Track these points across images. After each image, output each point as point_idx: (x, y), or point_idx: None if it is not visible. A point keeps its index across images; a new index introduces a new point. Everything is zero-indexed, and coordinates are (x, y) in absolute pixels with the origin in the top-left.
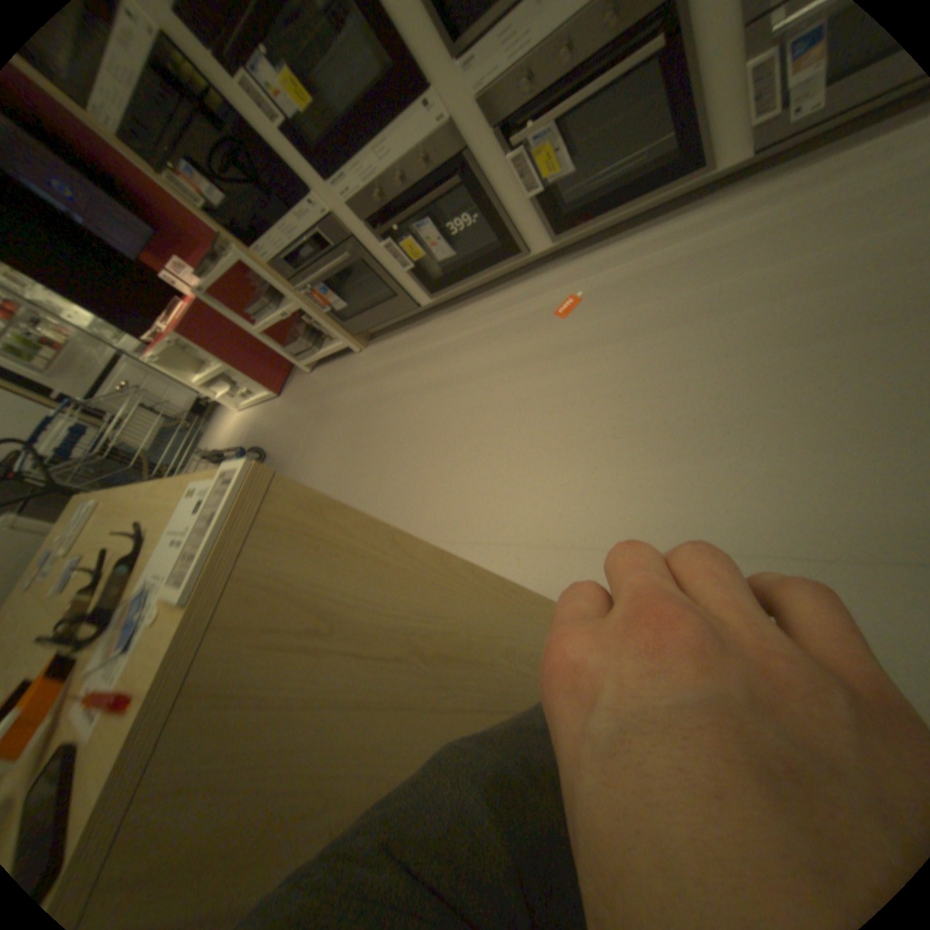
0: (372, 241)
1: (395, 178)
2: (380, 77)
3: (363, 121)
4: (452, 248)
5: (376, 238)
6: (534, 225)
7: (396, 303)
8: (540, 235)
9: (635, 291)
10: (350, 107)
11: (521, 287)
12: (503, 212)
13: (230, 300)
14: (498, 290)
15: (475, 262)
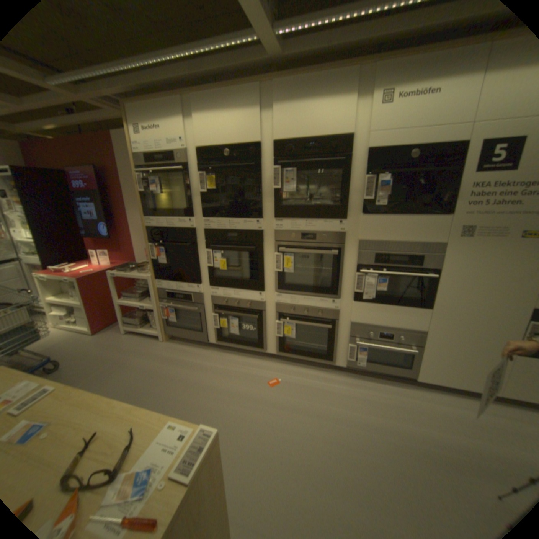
0: (208, 311)
1: (234, 303)
2: (250, 281)
3: (237, 285)
4: (238, 334)
5: (211, 311)
6: (272, 345)
7: (196, 334)
8: (272, 349)
9: (300, 394)
10: (235, 279)
11: (255, 362)
12: (264, 335)
13: (112, 281)
14: (244, 357)
15: (243, 342)
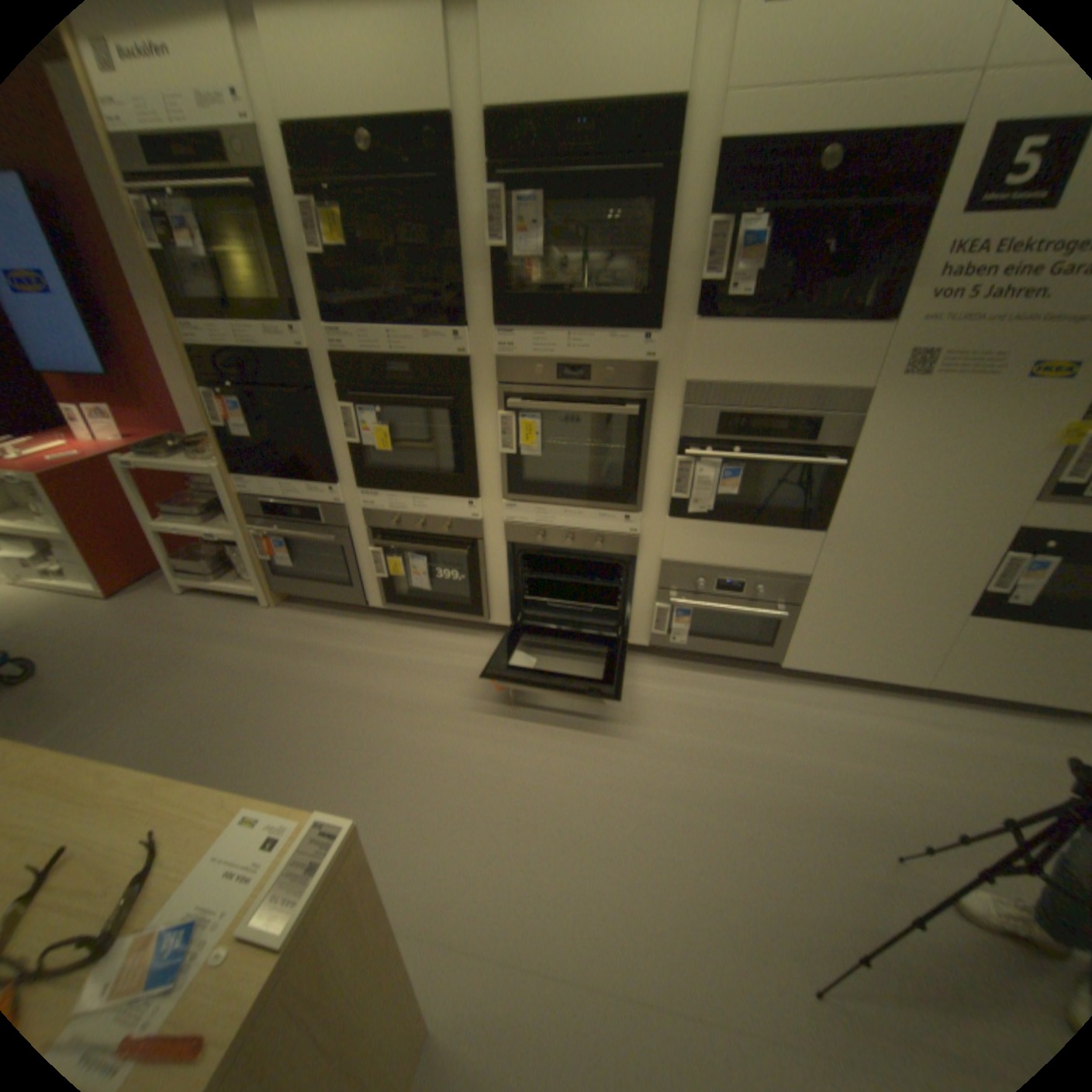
0: (361, 543)
1: (416, 524)
2: (448, 475)
3: (418, 485)
4: (429, 588)
5: (366, 543)
6: (501, 608)
7: (340, 590)
8: (501, 616)
9: (557, 701)
10: (414, 473)
11: (467, 642)
12: (483, 589)
13: (134, 478)
14: (446, 633)
15: (440, 605)
